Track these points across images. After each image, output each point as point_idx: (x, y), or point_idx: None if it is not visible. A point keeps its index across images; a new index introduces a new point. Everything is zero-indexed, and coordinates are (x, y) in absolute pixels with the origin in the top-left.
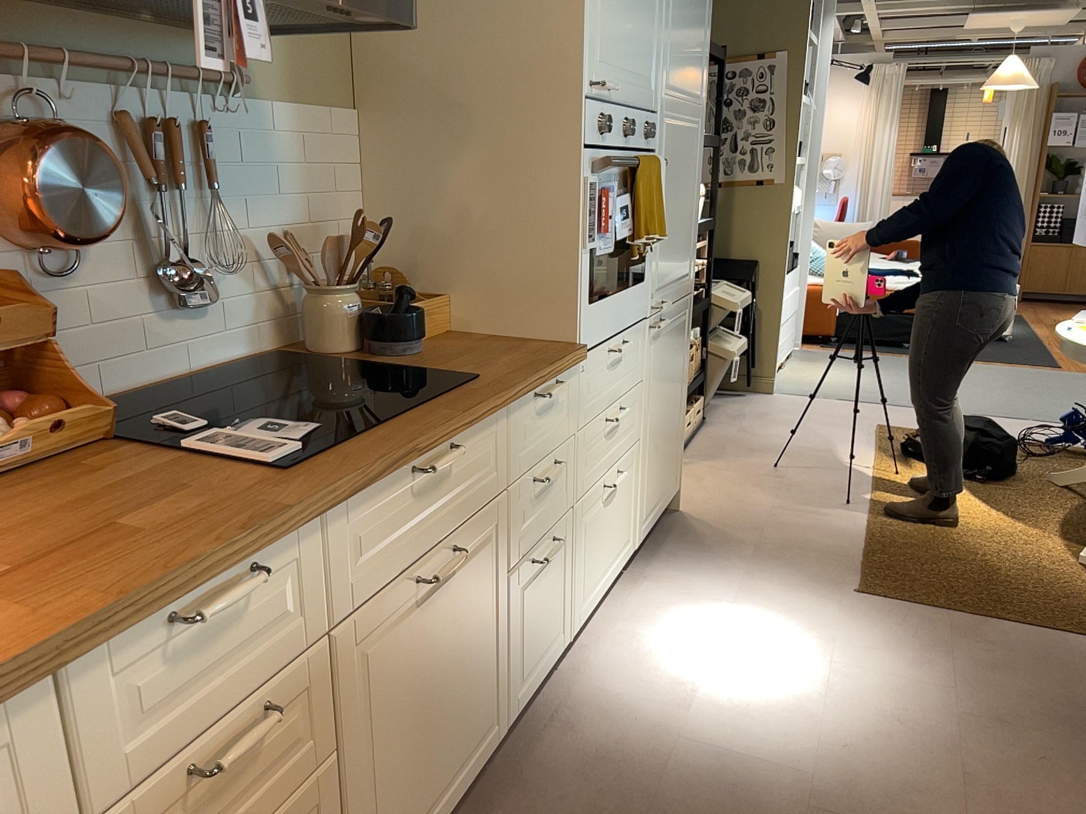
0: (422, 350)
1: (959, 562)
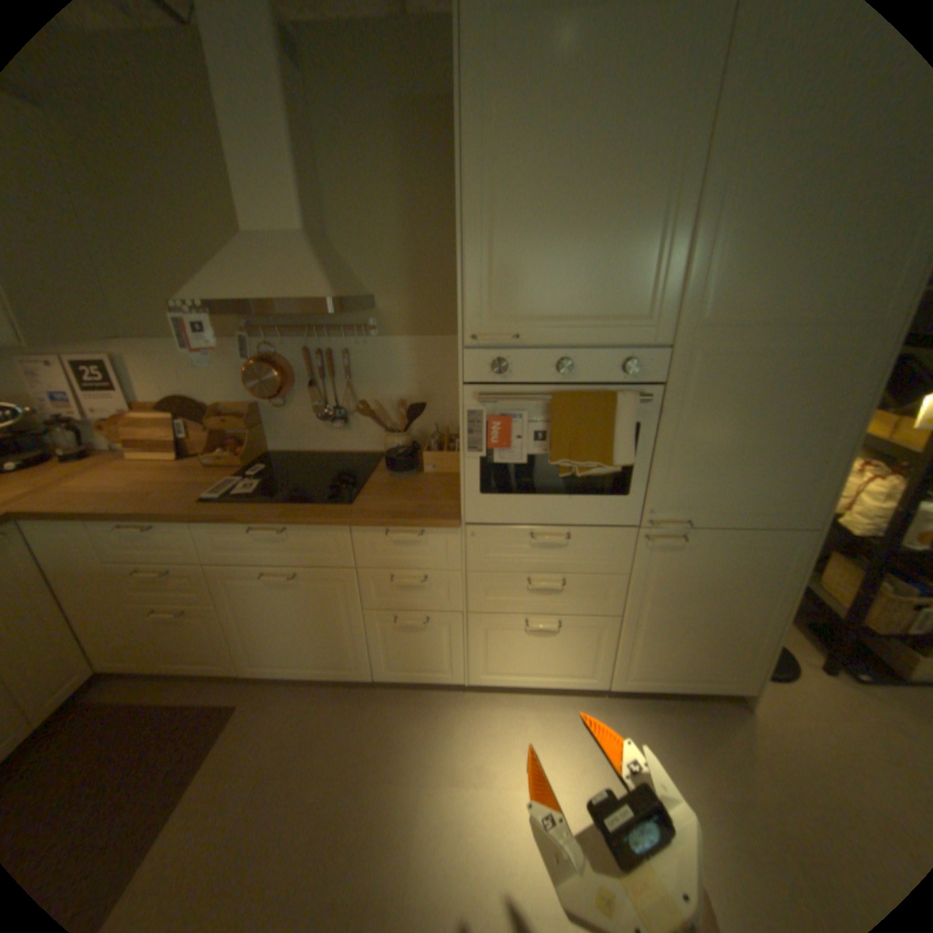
0: (403, 479)
1: None
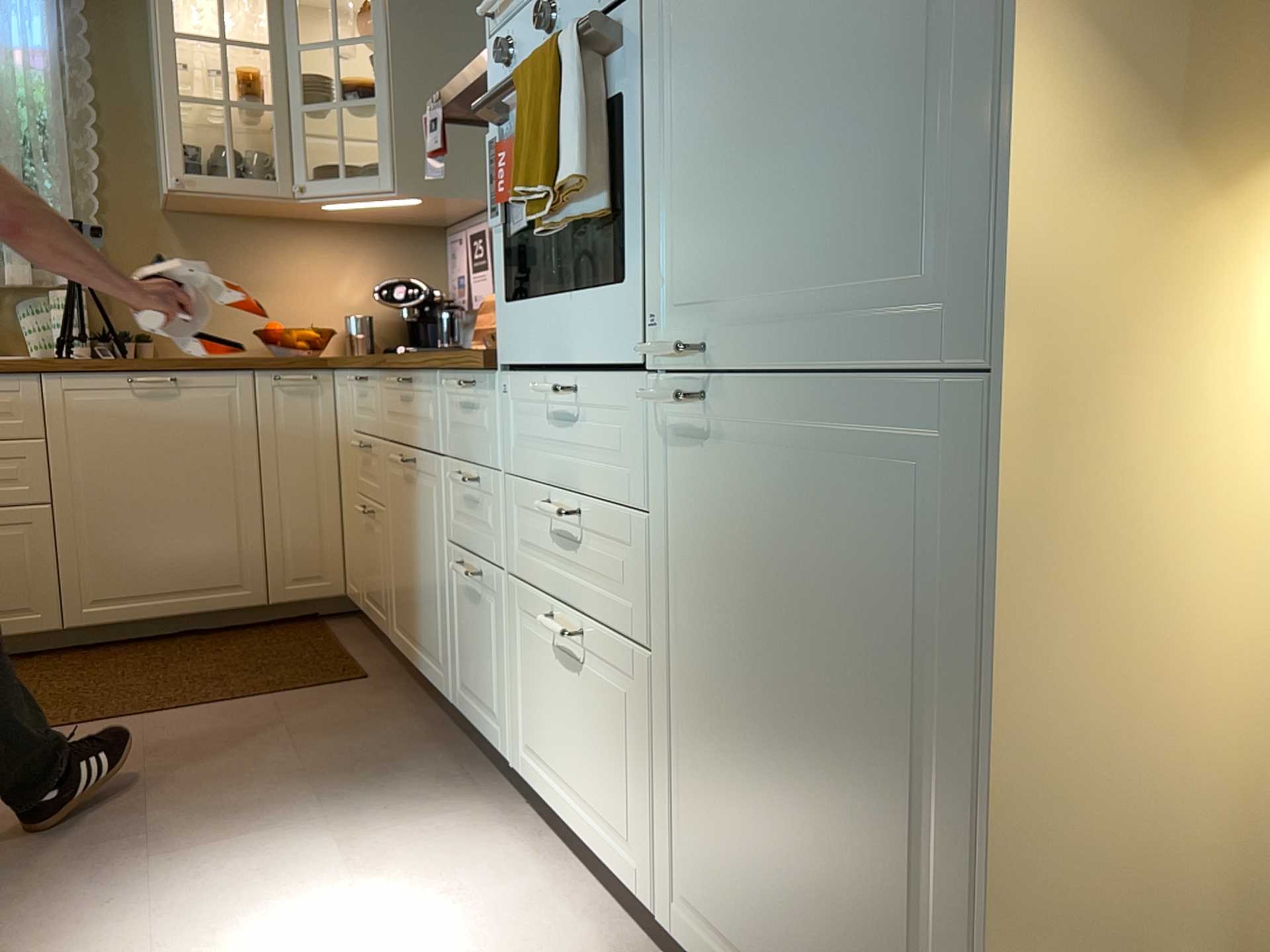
0: None
1: None
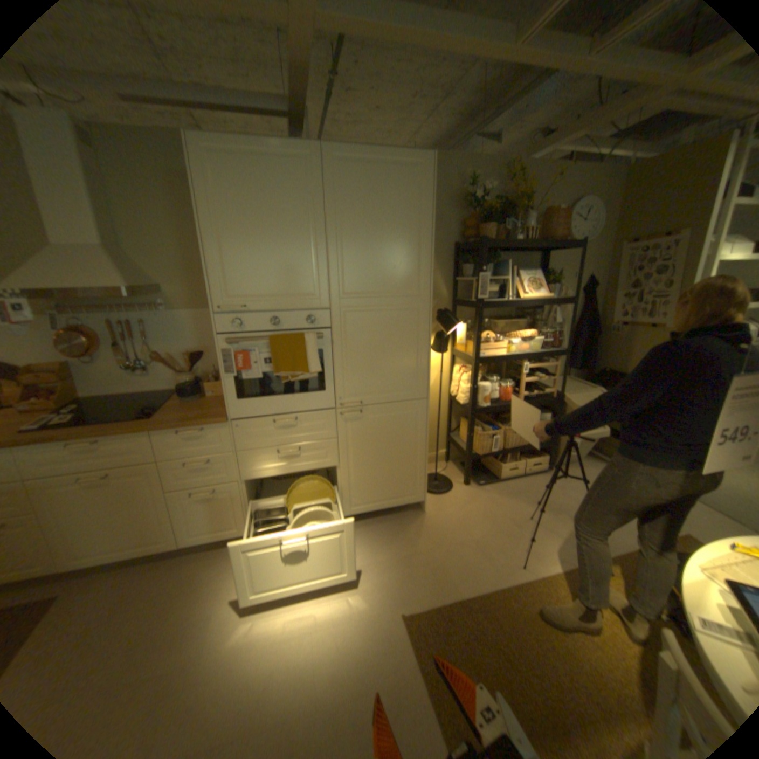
0: (188, 402)
1: (506, 664)
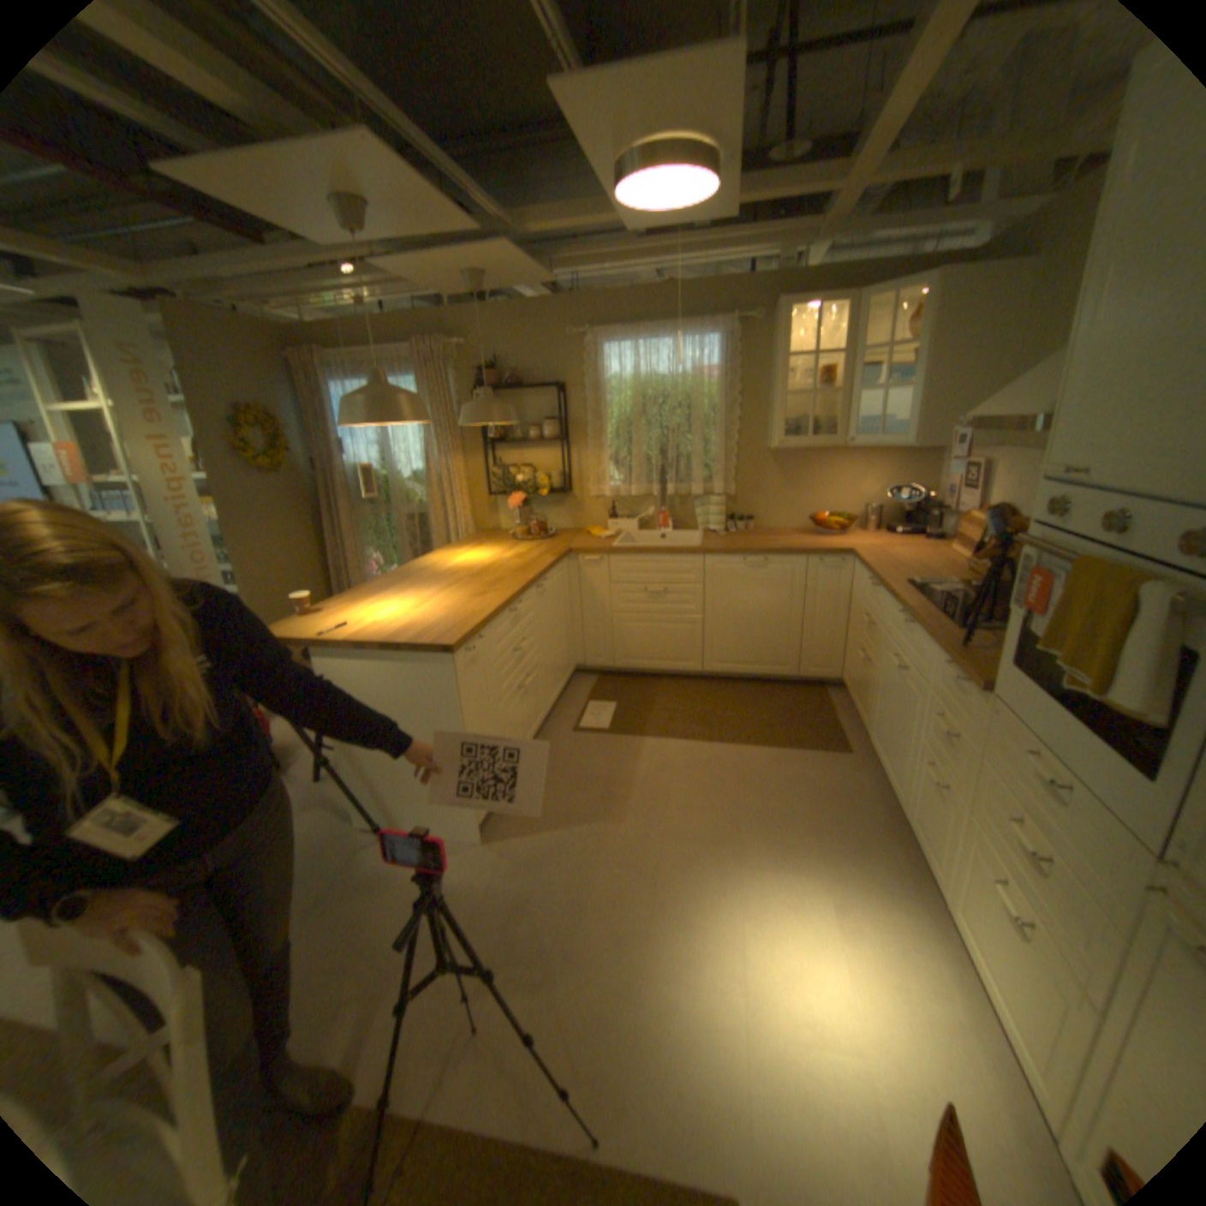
0: None
1: None
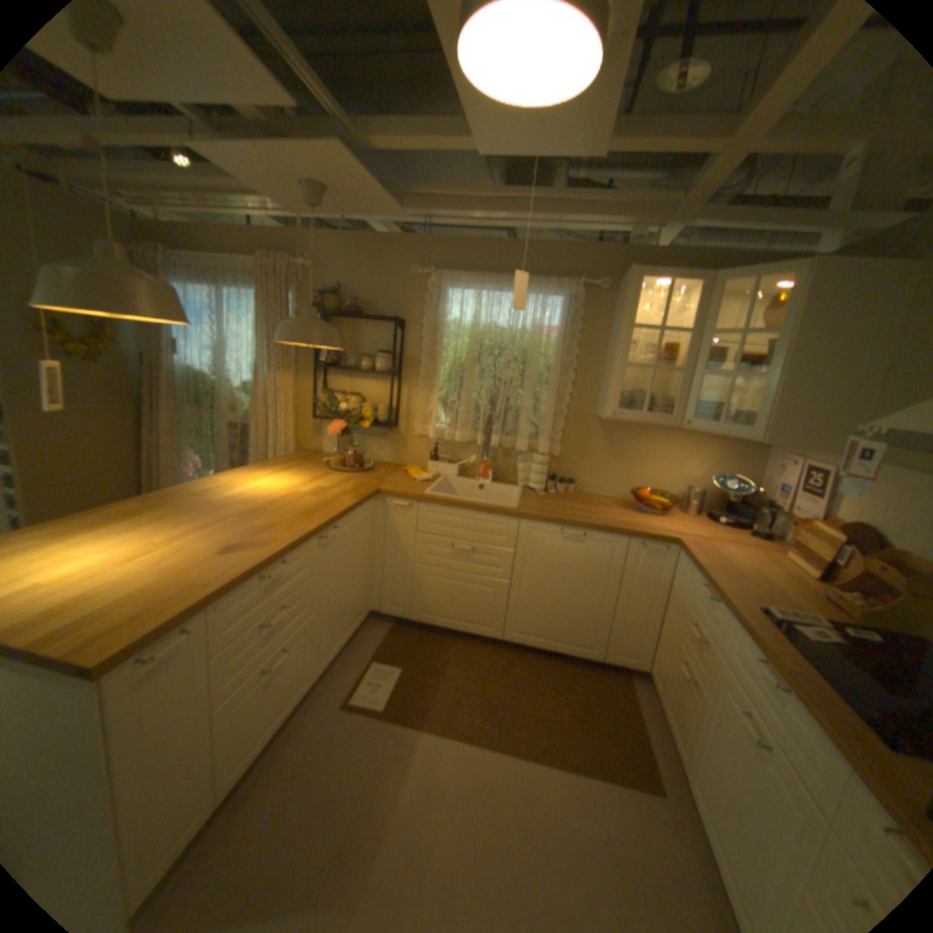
0: None
1: None
